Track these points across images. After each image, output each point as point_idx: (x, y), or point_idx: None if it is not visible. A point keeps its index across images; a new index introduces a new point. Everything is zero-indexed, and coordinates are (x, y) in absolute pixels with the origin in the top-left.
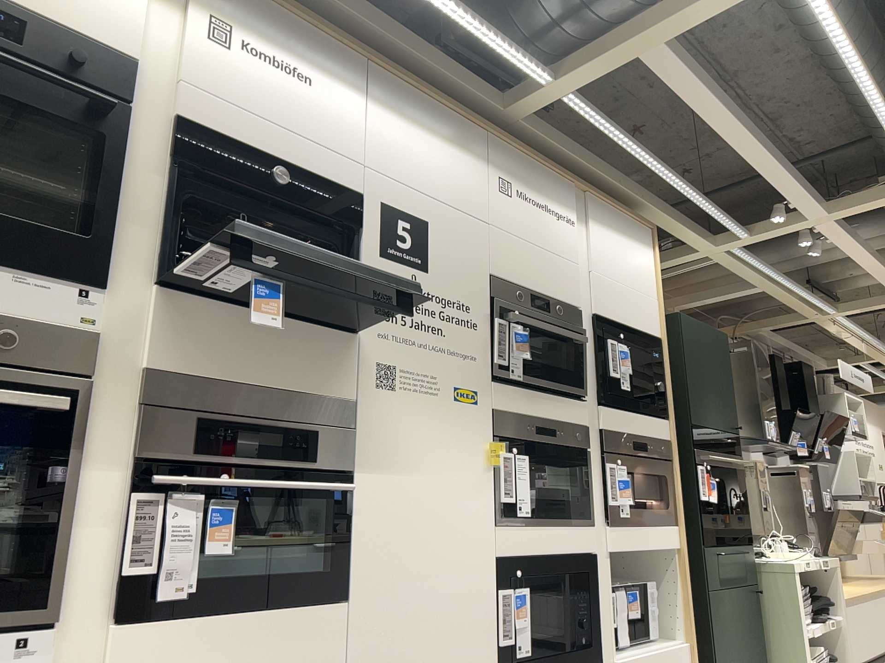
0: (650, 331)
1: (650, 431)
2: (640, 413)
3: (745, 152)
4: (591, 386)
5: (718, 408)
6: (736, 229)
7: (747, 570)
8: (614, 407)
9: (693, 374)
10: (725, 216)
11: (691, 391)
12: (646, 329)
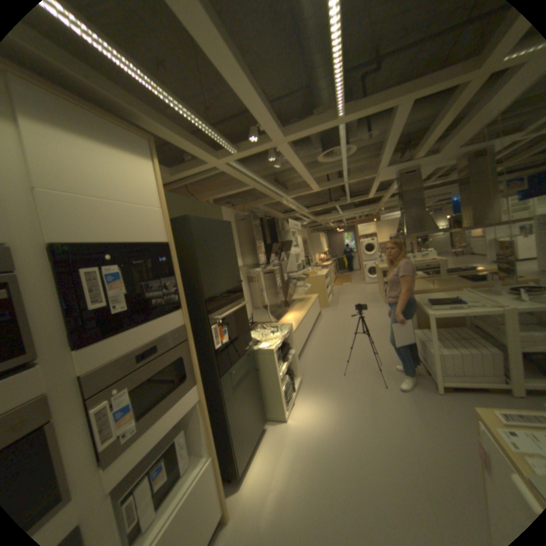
0: (153, 240)
1: (159, 333)
2: (147, 321)
3: (210, 50)
4: (52, 337)
5: (226, 276)
6: (228, 147)
7: (250, 363)
8: (103, 338)
9: (205, 261)
10: (217, 135)
11: (203, 275)
12: (148, 240)
